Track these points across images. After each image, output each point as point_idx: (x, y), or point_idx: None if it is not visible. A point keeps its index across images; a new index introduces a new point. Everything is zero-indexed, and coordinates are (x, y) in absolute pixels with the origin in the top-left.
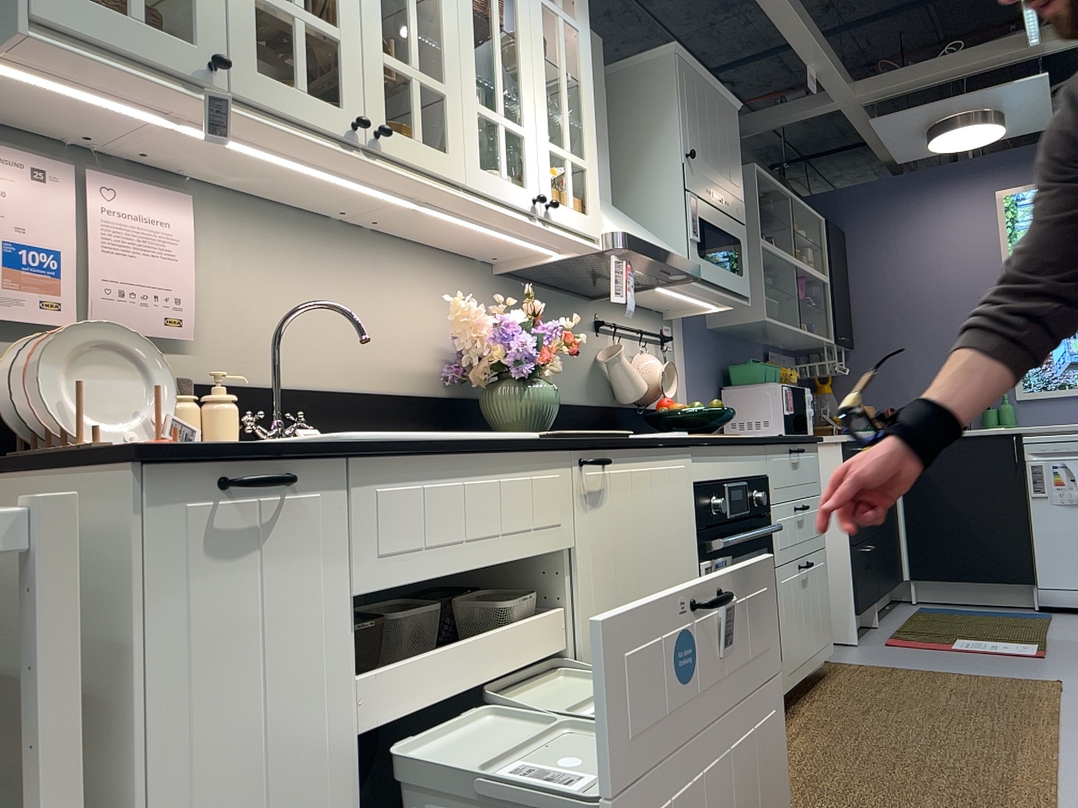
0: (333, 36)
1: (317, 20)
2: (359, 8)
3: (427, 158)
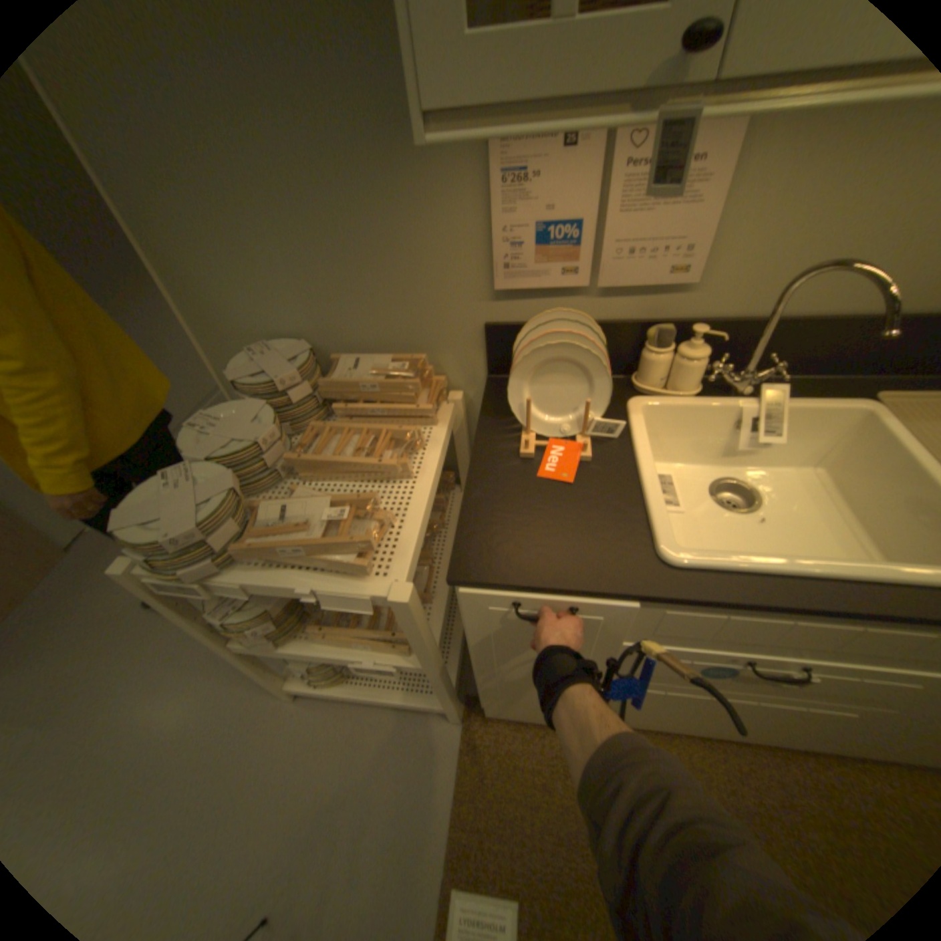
0: None
1: None
2: None
3: None
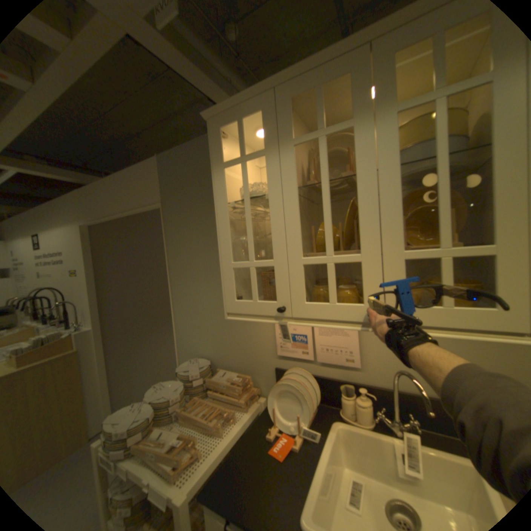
0: (355, 261)
1: (343, 257)
2: (379, 230)
3: (461, 319)
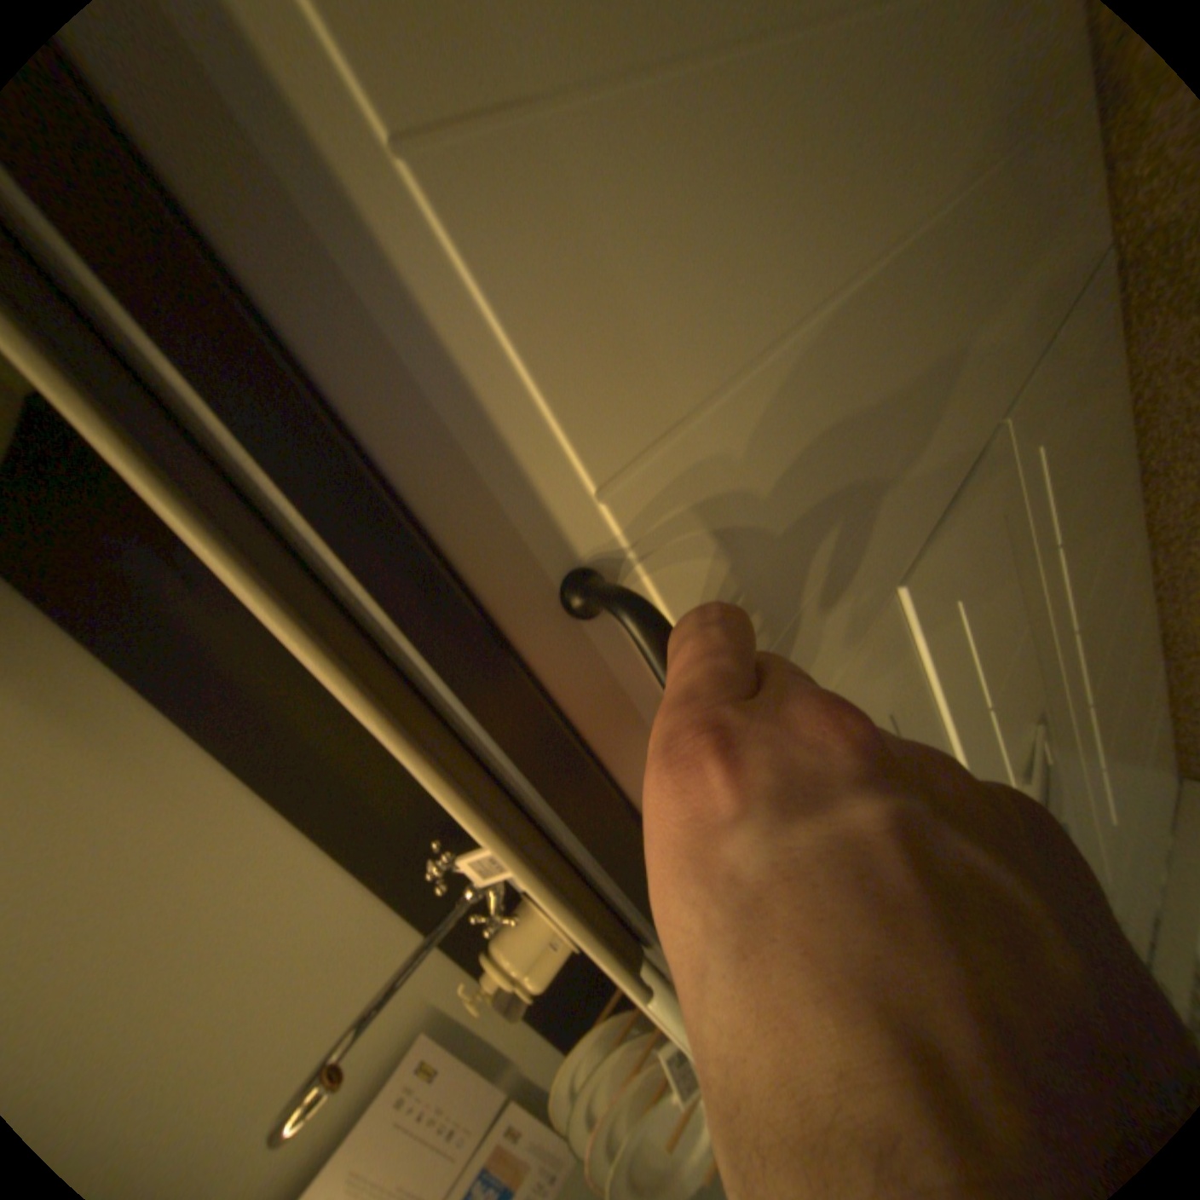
0: None
1: None
2: None
3: None
